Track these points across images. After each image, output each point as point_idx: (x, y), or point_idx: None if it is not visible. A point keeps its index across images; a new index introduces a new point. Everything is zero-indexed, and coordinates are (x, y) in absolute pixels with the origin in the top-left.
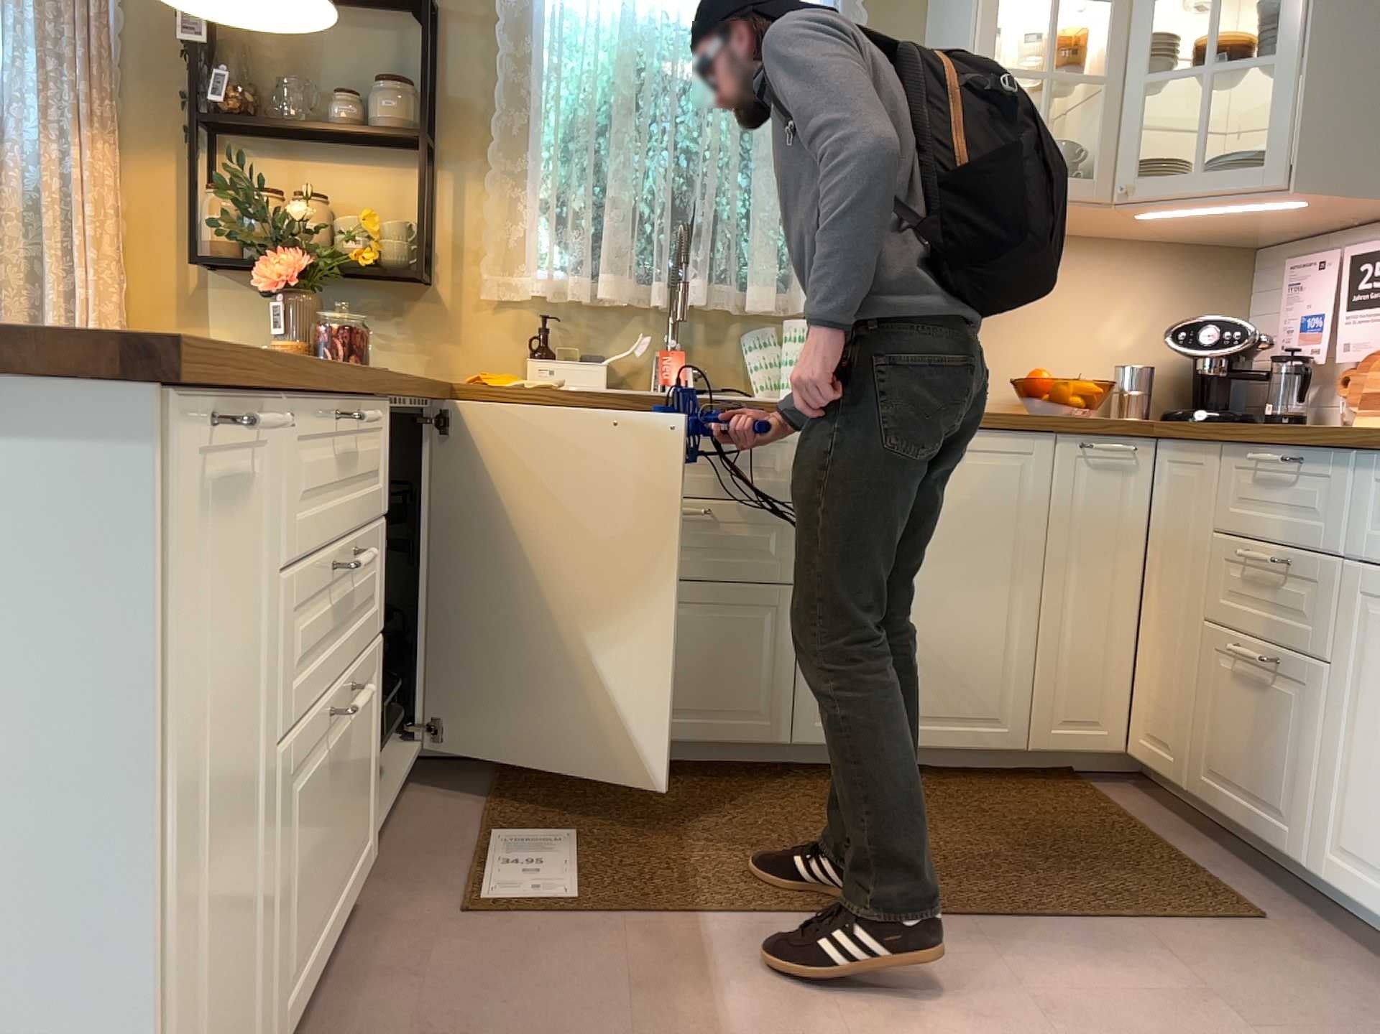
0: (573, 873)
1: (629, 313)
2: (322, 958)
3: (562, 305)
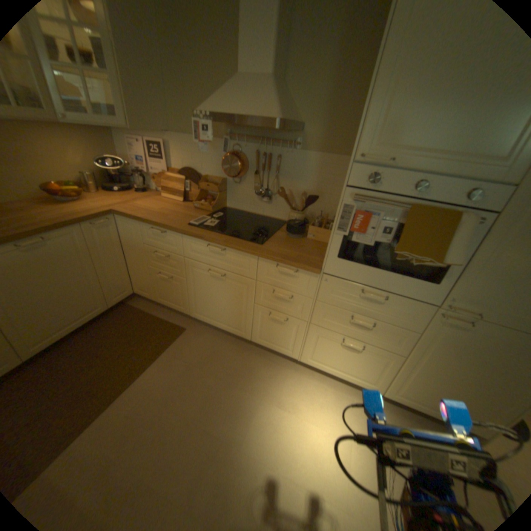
0: None
1: None
2: None
3: None
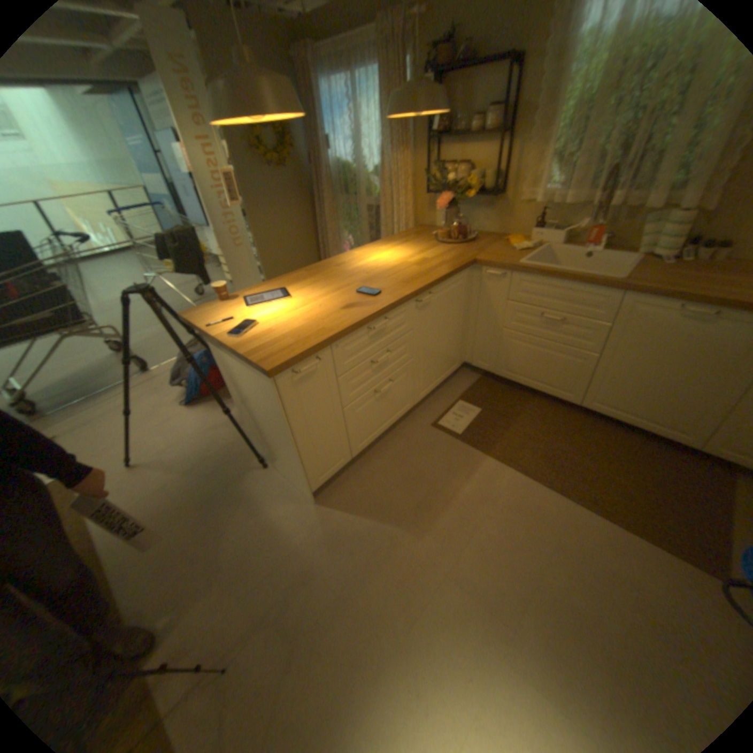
0: (468, 425)
1: (587, 203)
2: (384, 431)
3: (555, 201)
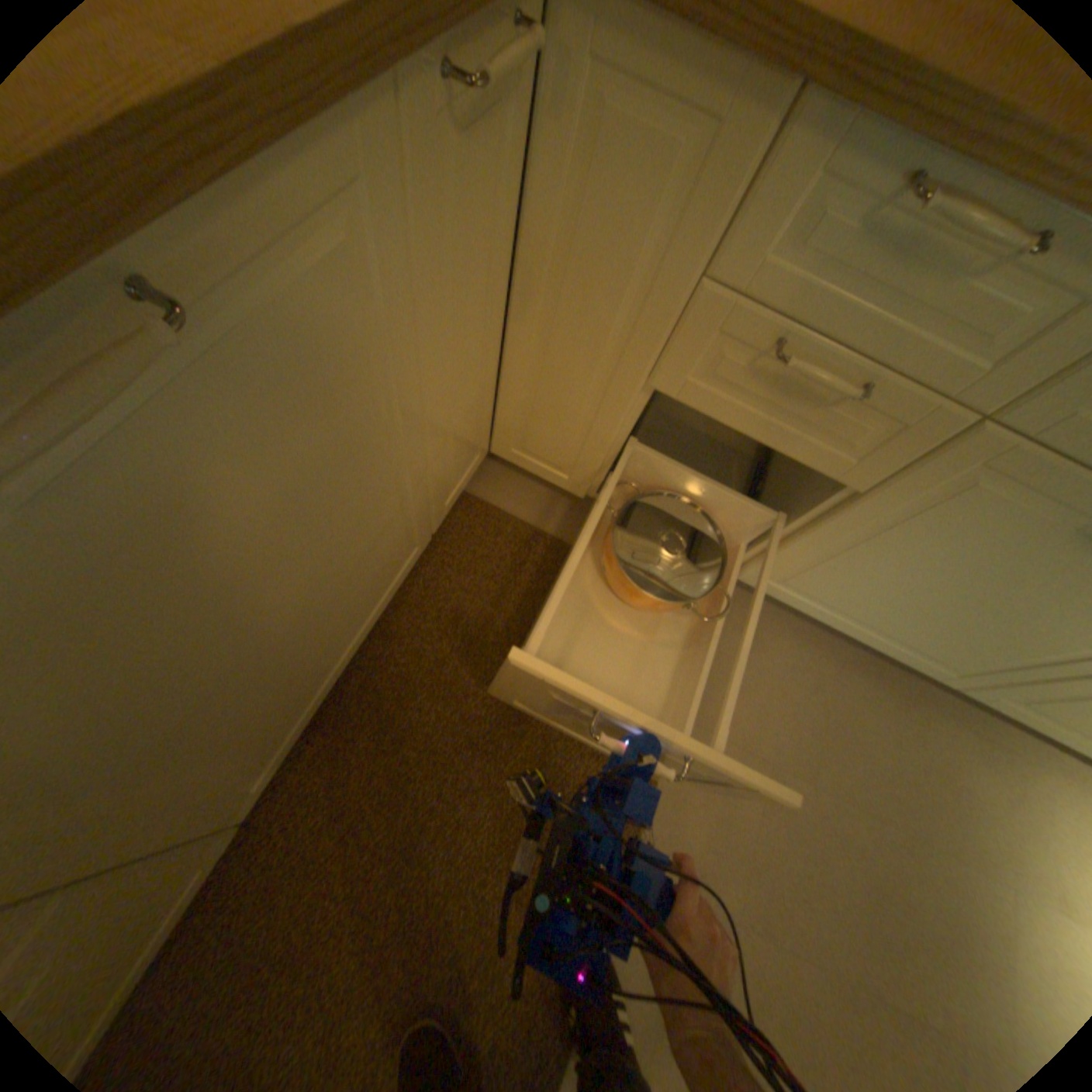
0: None
1: None
2: None
3: None
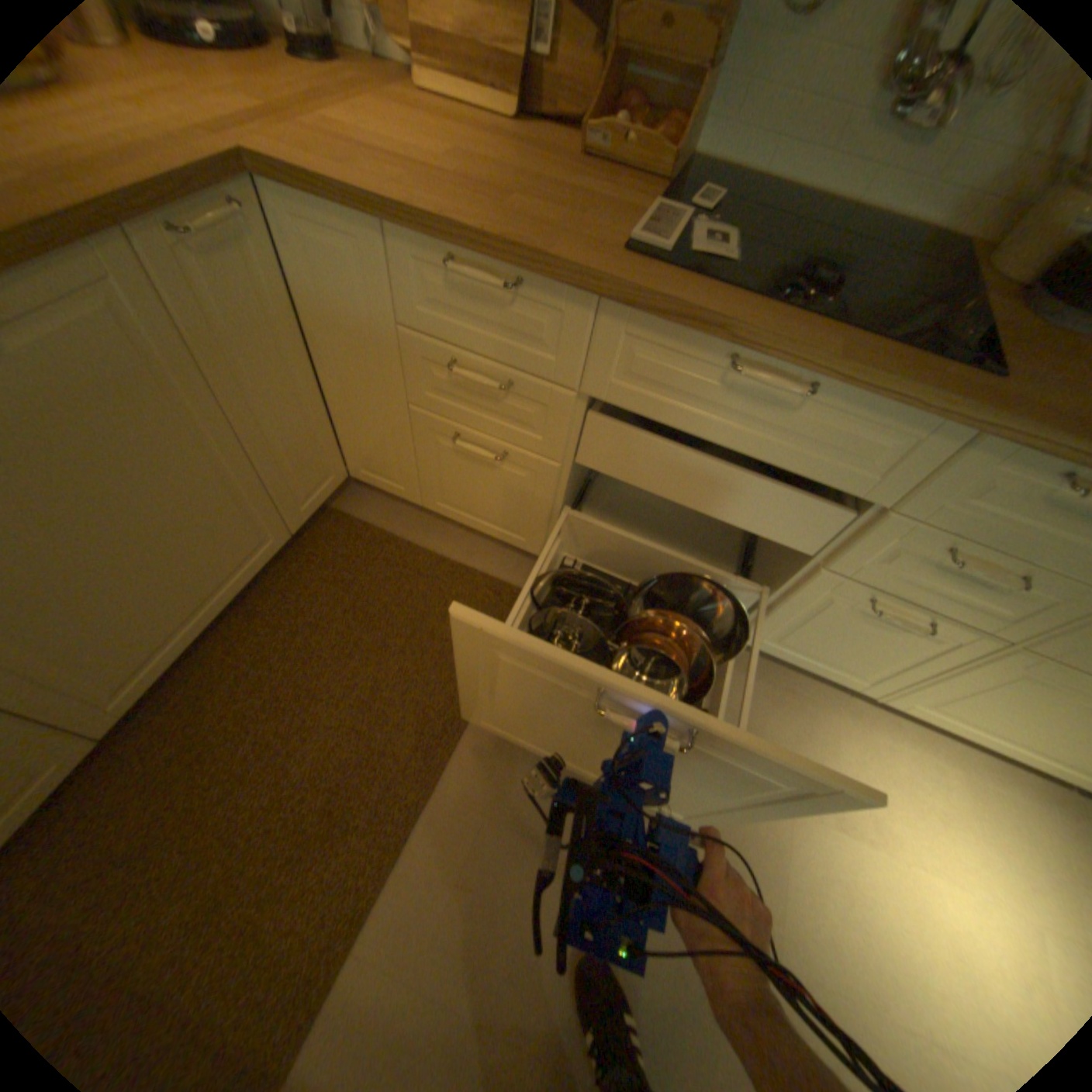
0: None
1: None
2: None
3: None
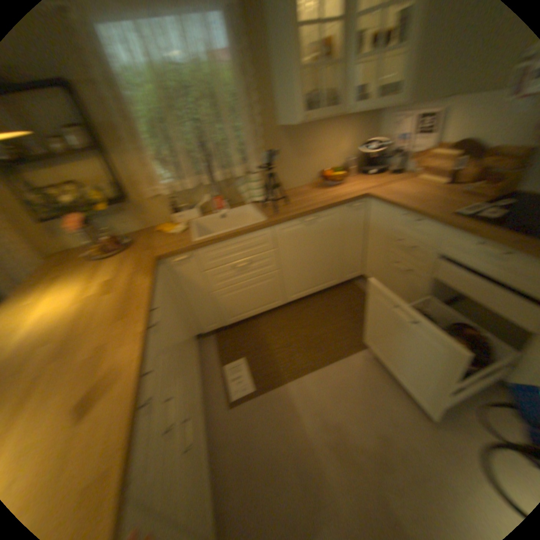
0: (247, 379)
1: (193, 188)
2: (205, 470)
3: (170, 193)
